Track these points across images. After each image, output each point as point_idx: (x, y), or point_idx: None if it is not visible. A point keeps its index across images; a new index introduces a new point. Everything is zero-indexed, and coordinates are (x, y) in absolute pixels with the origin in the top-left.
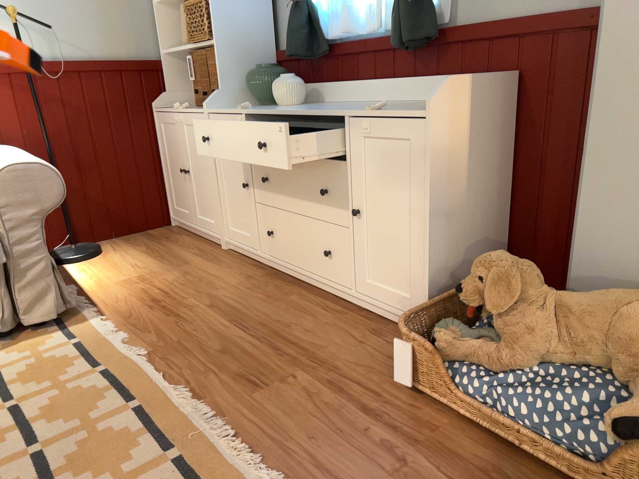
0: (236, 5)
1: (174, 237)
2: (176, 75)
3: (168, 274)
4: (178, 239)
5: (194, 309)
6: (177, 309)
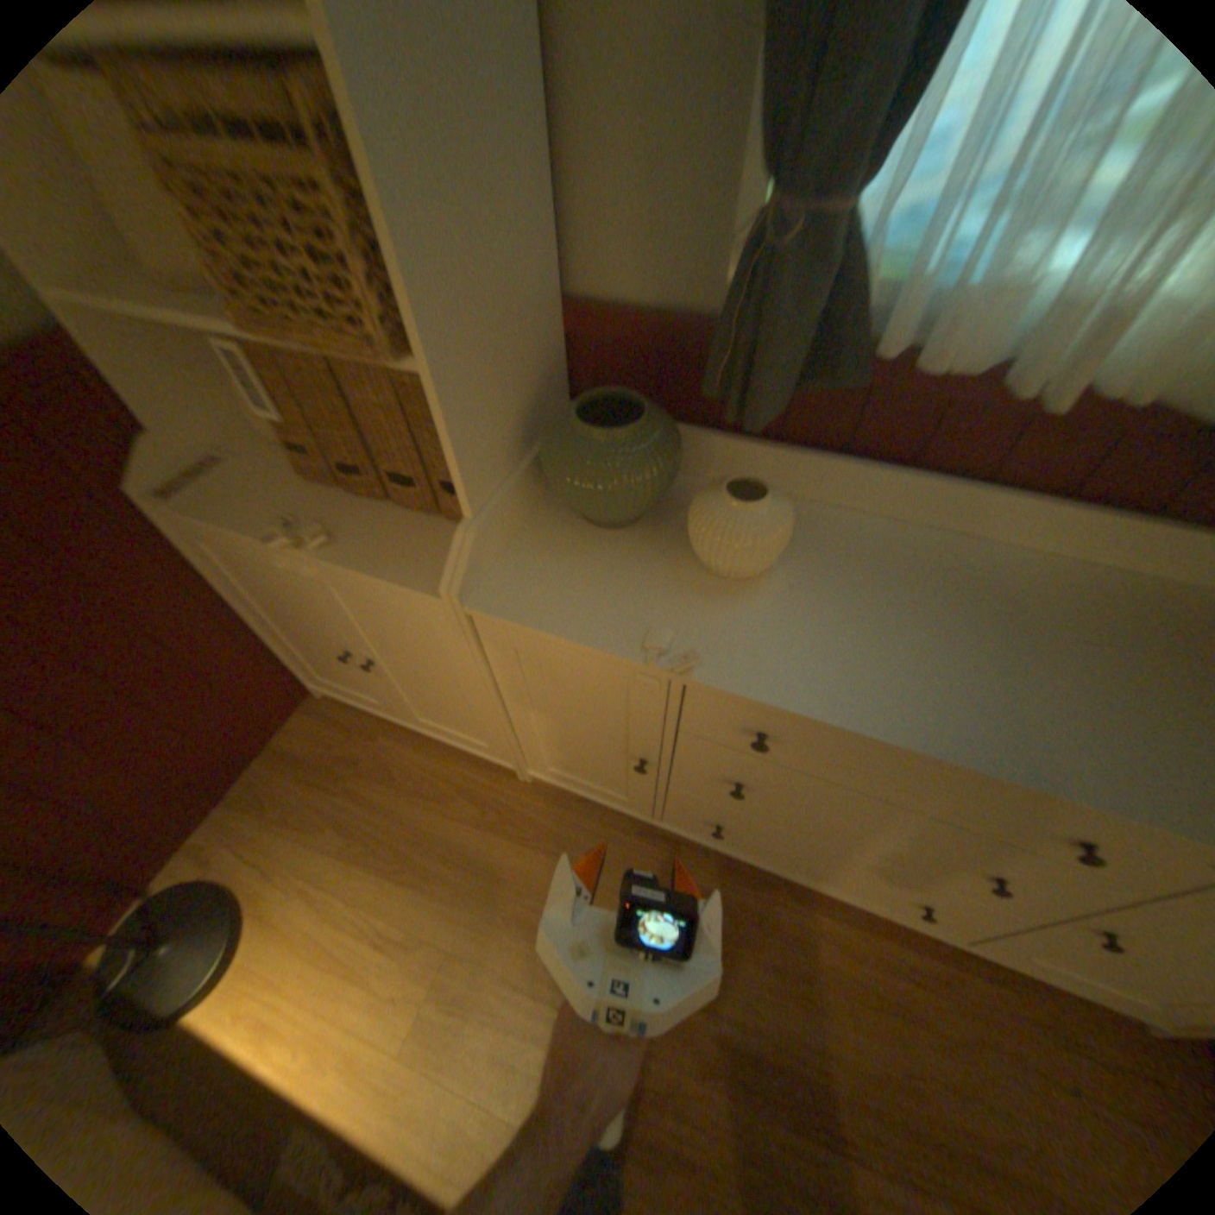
0: (470, 148)
1: (367, 751)
2: (152, 354)
3: (496, 951)
4: (382, 757)
5: (685, 1102)
6: (653, 1125)
